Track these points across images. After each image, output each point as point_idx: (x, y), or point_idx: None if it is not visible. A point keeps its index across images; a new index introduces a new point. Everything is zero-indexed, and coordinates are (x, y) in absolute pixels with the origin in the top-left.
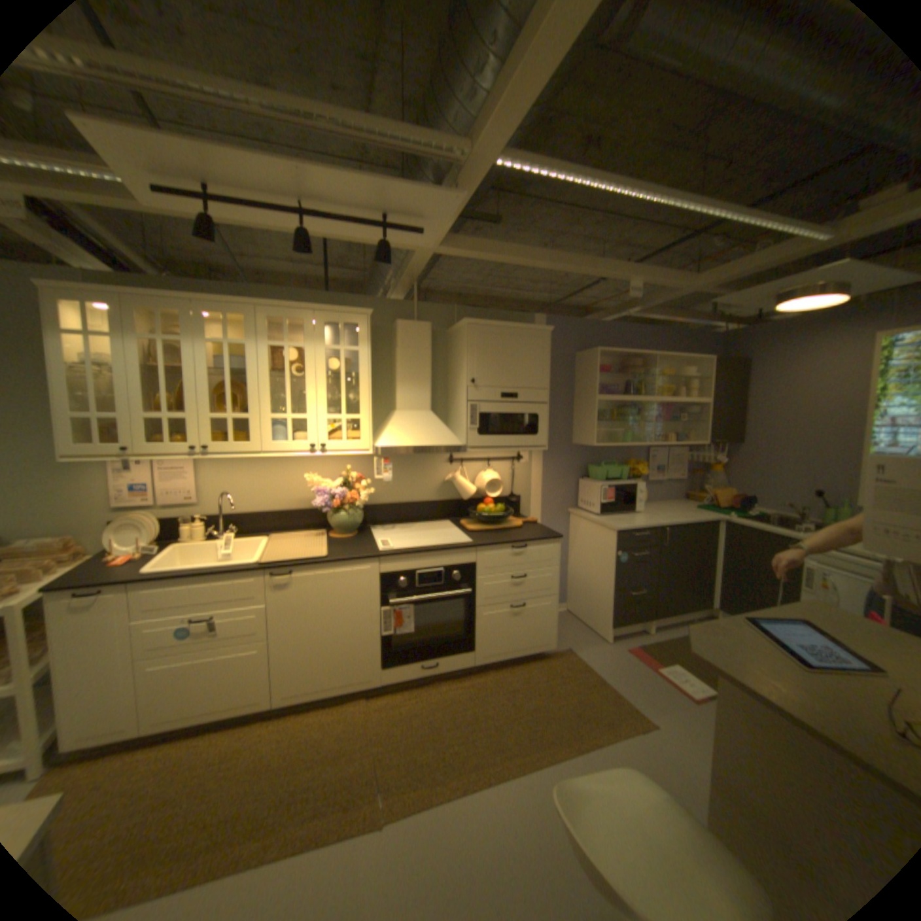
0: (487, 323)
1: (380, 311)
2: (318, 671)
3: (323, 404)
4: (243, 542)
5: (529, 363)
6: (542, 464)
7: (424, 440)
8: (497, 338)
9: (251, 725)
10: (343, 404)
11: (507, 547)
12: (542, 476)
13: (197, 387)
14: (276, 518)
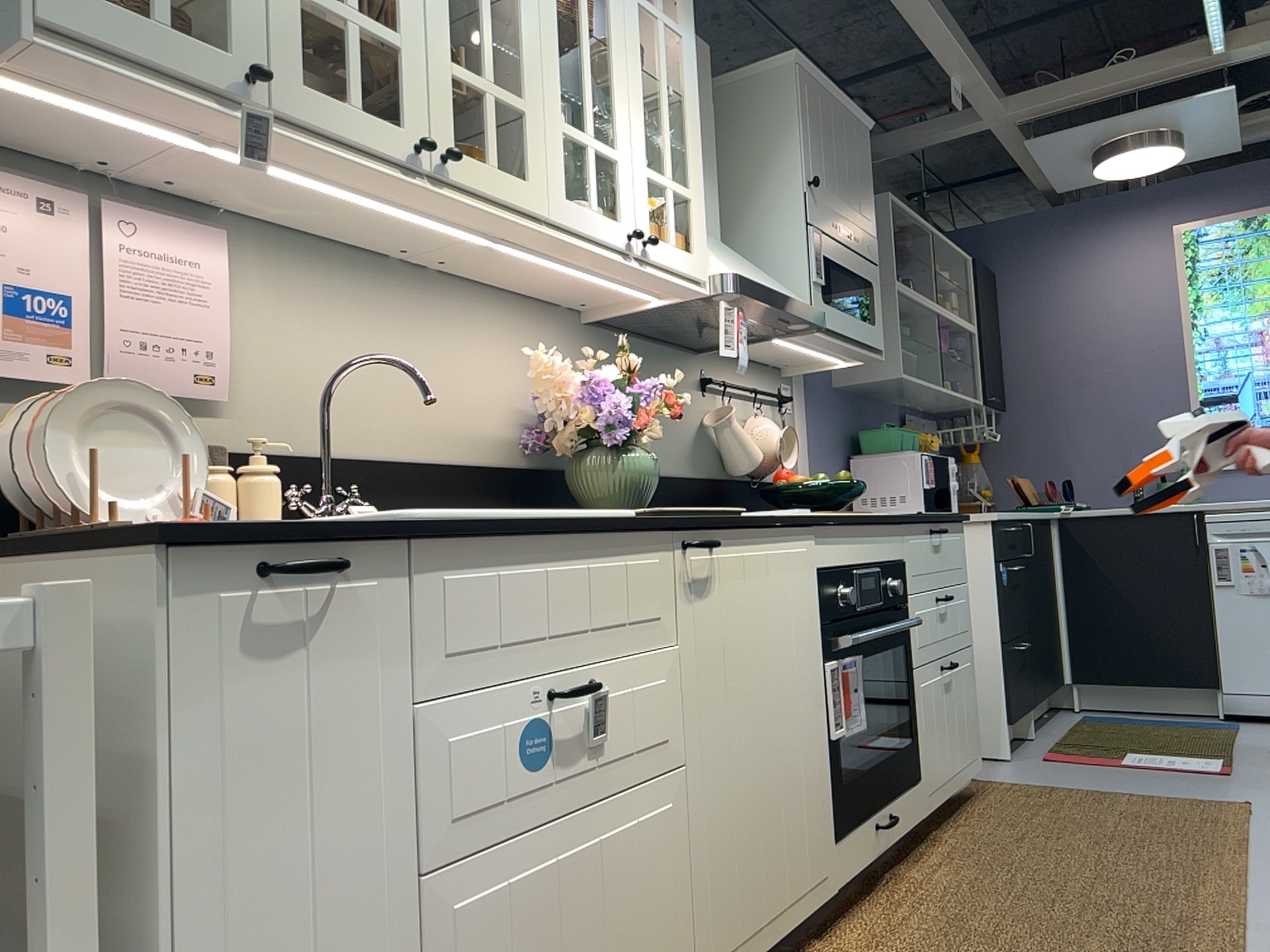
0: (818, 75)
1: None
2: (760, 856)
3: (641, 135)
4: None
5: (859, 179)
6: (809, 420)
7: (771, 284)
8: (827, 111)
9: None
10: (668, 151)
11: (928, 530)
12: (811, 445)
13: None
14: (424, 484)
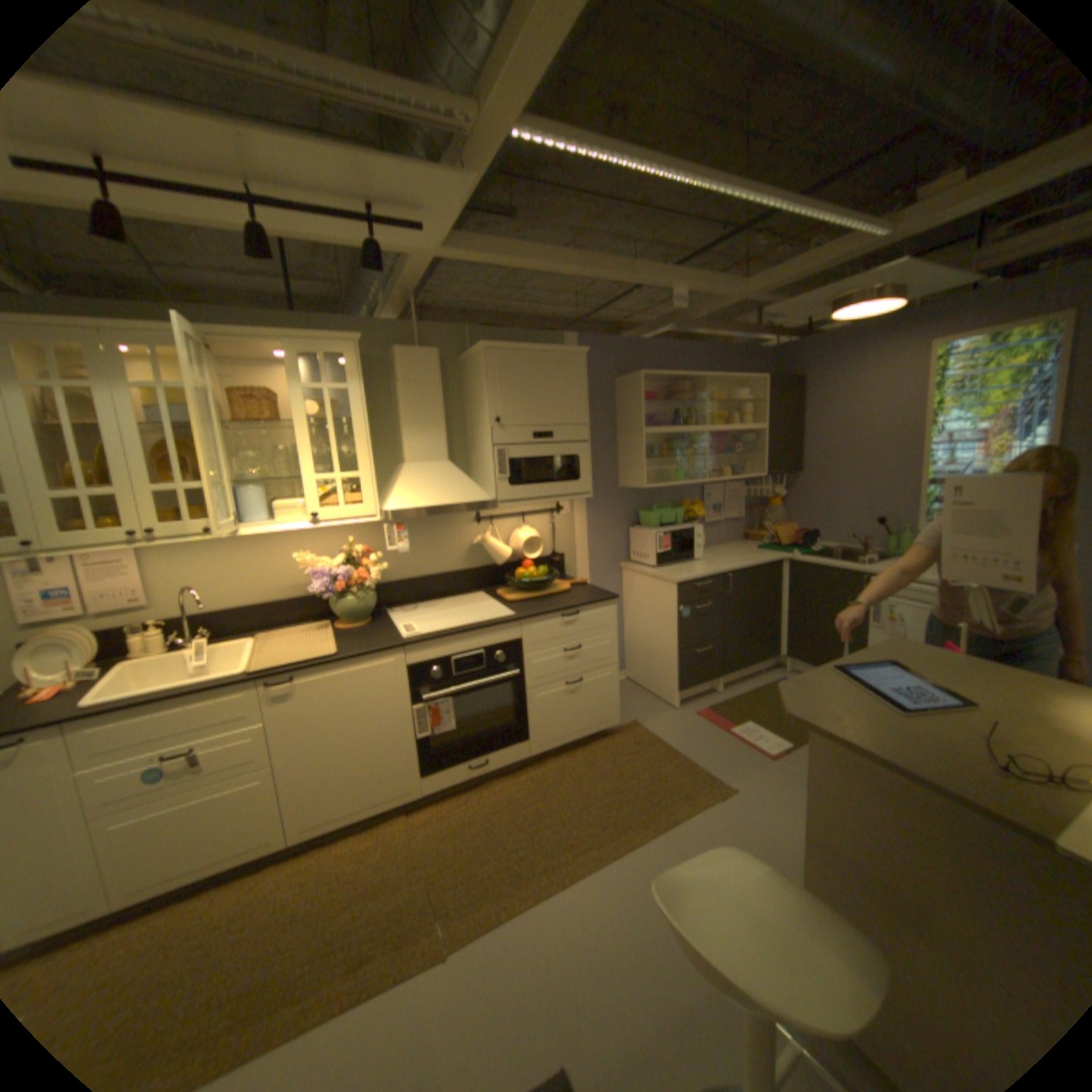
0: (509, 346)
1: (369, 336)
2: (341, 792)
3: (309, 461)
4: (221, 648)
5: (564, 394)
6: (586, 514)
7: (444, 497)
8: (522, 364)
9: (263, 870)
10: (335, 460)
11: (556, 616)
12: (587, 528)
13: (126, 450)
14: (262, 612)
